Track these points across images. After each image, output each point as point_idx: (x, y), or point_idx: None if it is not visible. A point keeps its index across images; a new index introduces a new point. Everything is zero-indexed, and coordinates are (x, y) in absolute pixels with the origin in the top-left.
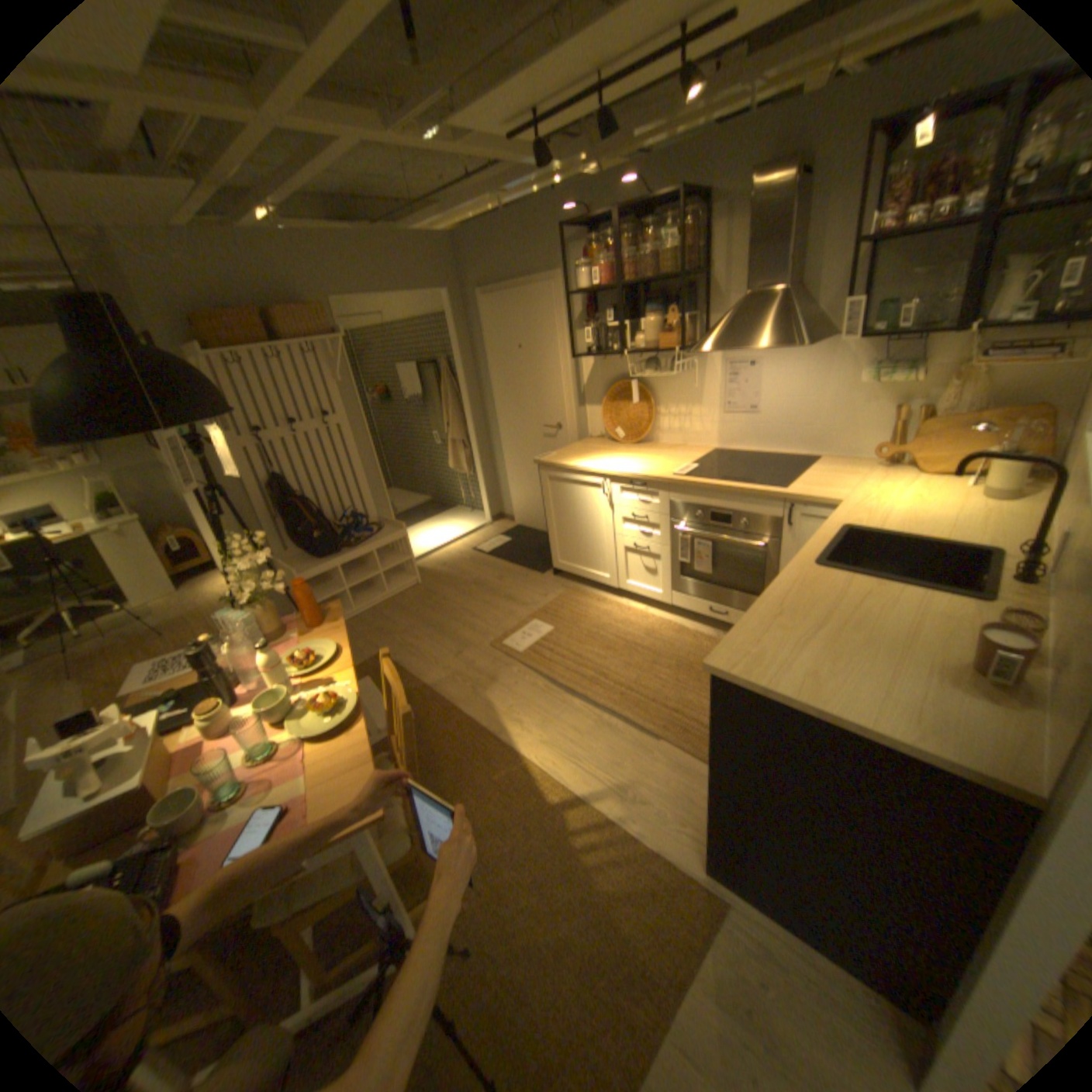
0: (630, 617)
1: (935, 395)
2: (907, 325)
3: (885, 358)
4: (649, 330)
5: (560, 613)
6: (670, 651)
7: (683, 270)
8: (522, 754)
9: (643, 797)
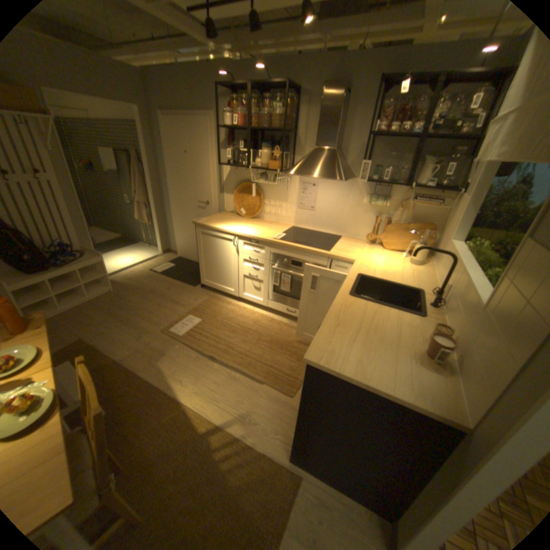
0: (245, 313)
1: (391, 213)
2: (384, 179)
3: (373, 193)
4: (263, 157)
5: (205, 311)
6: (267, 332)
7: (284, 128)
8: (181, 402)
9: (254, 420)
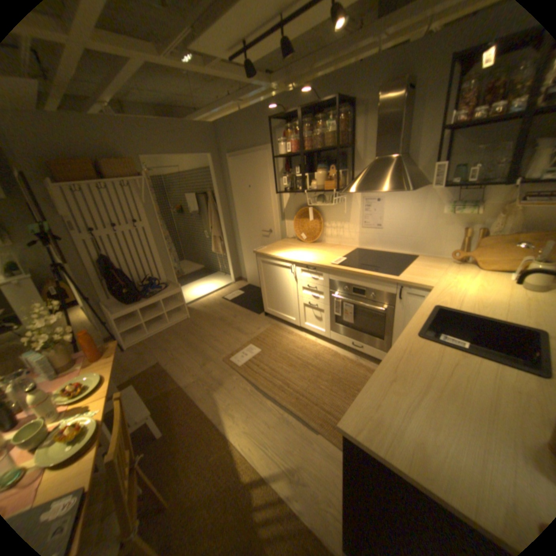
0: (306, 345)
1: (489, 222)
2: (473, 180)
3: (459, 199)
4: (320, 178)
5: (266, 341)
6: (328, 369)
7: (339, 144)
8: (230, 441)
9: (304, 479)
